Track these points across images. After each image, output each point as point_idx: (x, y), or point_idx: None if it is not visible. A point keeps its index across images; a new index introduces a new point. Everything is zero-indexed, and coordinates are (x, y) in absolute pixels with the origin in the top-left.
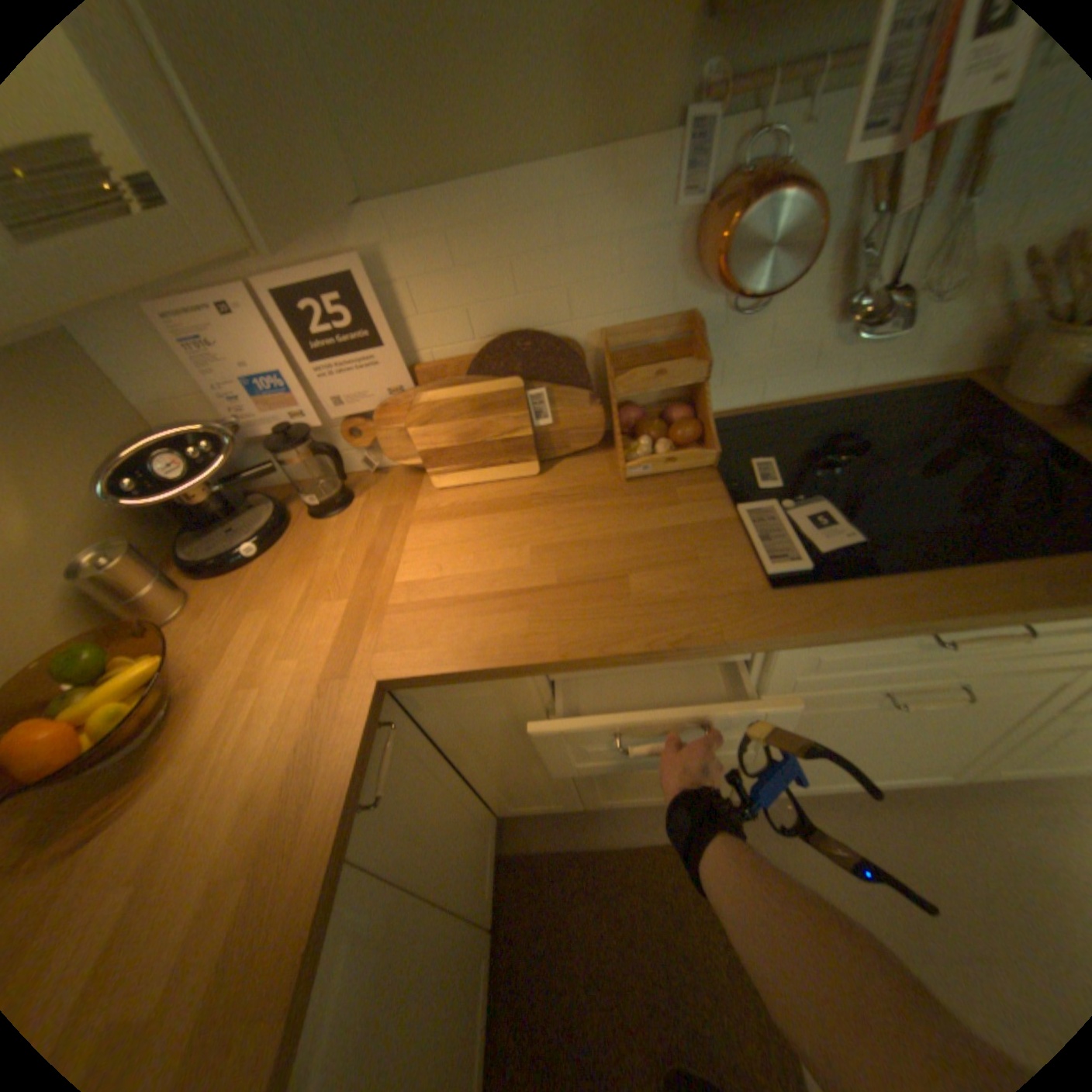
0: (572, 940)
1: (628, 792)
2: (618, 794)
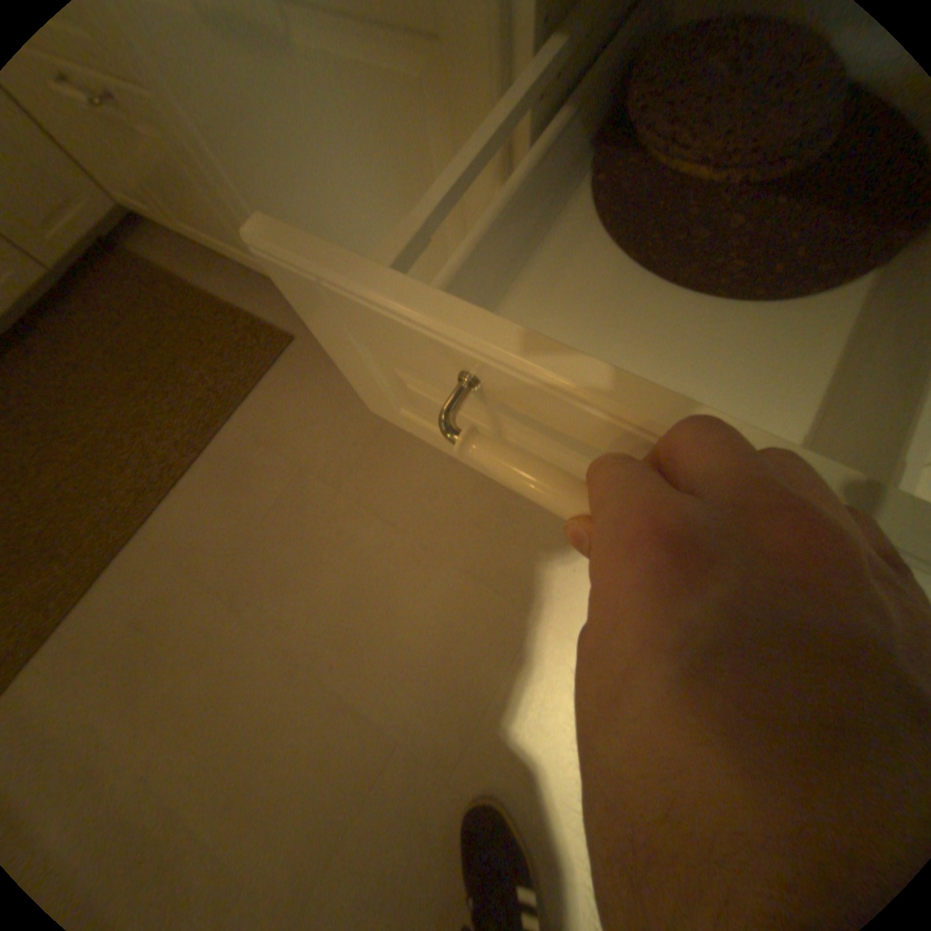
0: (120, 326)
1: (170, 208)
2: (164, 206)
